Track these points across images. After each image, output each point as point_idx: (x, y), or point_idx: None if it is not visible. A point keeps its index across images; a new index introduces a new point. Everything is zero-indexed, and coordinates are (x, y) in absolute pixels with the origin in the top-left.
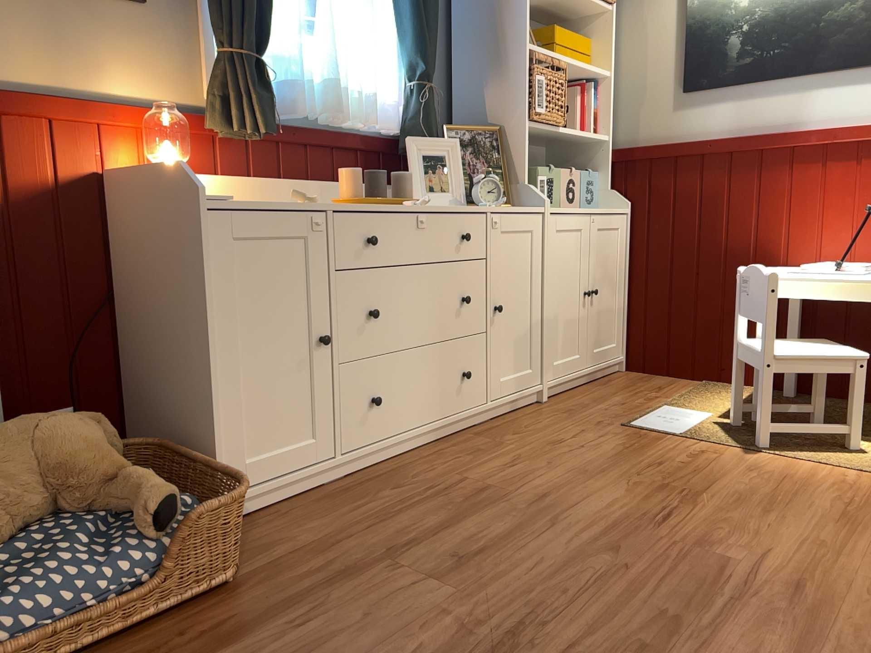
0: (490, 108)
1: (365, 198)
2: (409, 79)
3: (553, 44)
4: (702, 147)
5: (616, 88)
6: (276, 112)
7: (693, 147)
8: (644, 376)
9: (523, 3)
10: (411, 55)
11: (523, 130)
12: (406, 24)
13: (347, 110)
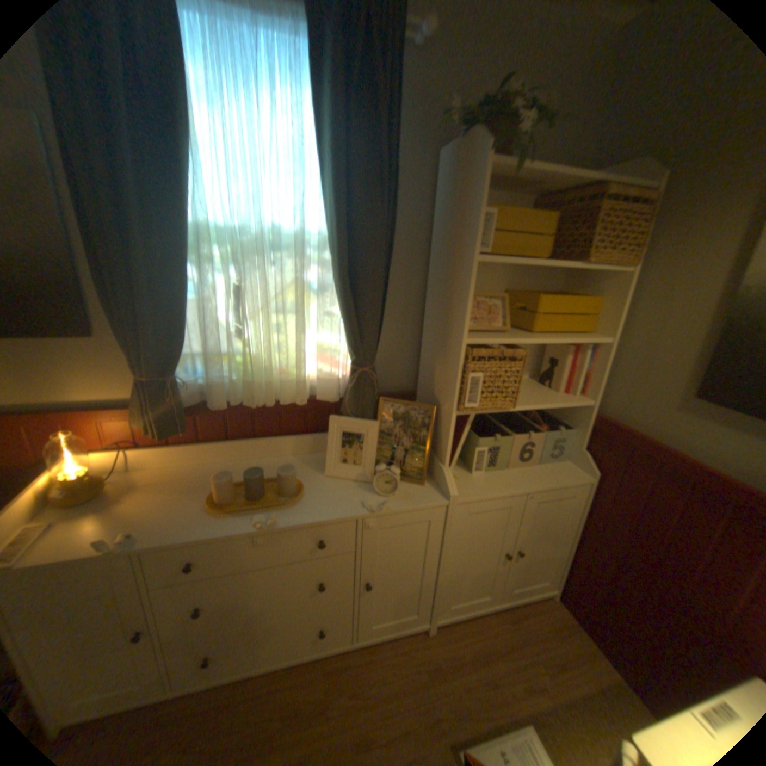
0: (436, 382)
1: (217, 512)
2: (351, 358)
3: (535, 314)
4: (700, 475)
5: (621, 354)
6: (209, 400)
7: (688, 468)
8: (569, 626)
9: (467, 299)
10: (348, 343)
11: (450, 420)
12: (343, 317)
13: (289, 386)
